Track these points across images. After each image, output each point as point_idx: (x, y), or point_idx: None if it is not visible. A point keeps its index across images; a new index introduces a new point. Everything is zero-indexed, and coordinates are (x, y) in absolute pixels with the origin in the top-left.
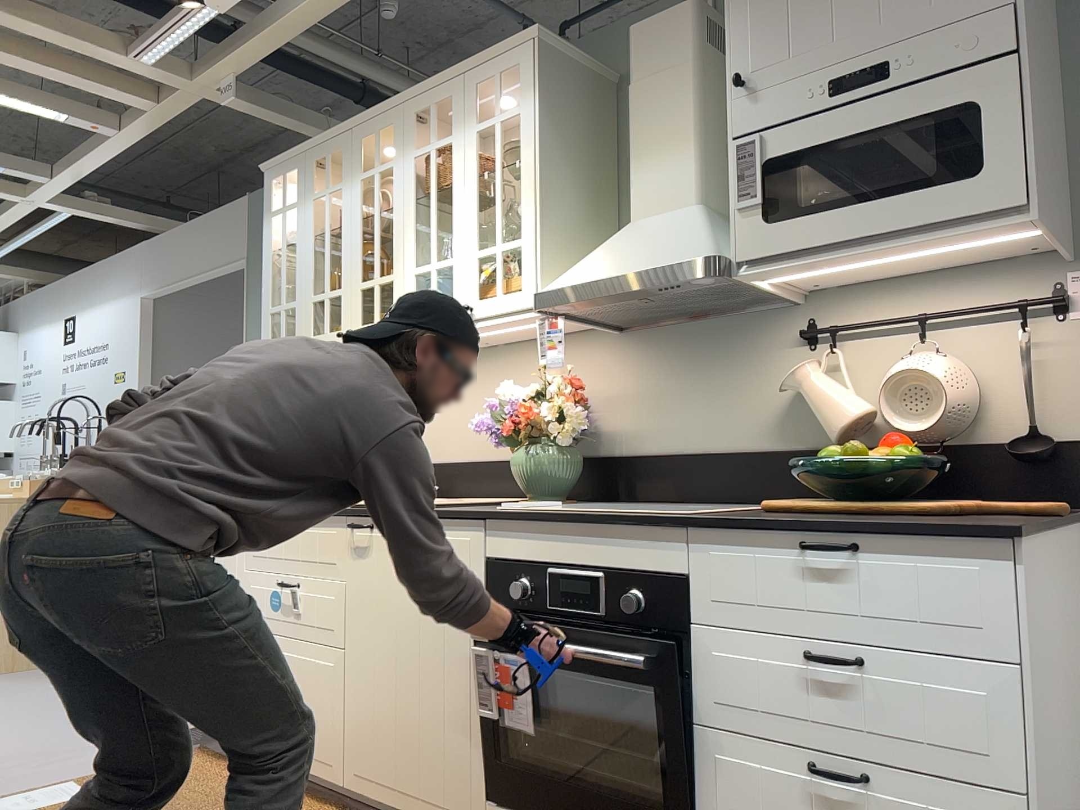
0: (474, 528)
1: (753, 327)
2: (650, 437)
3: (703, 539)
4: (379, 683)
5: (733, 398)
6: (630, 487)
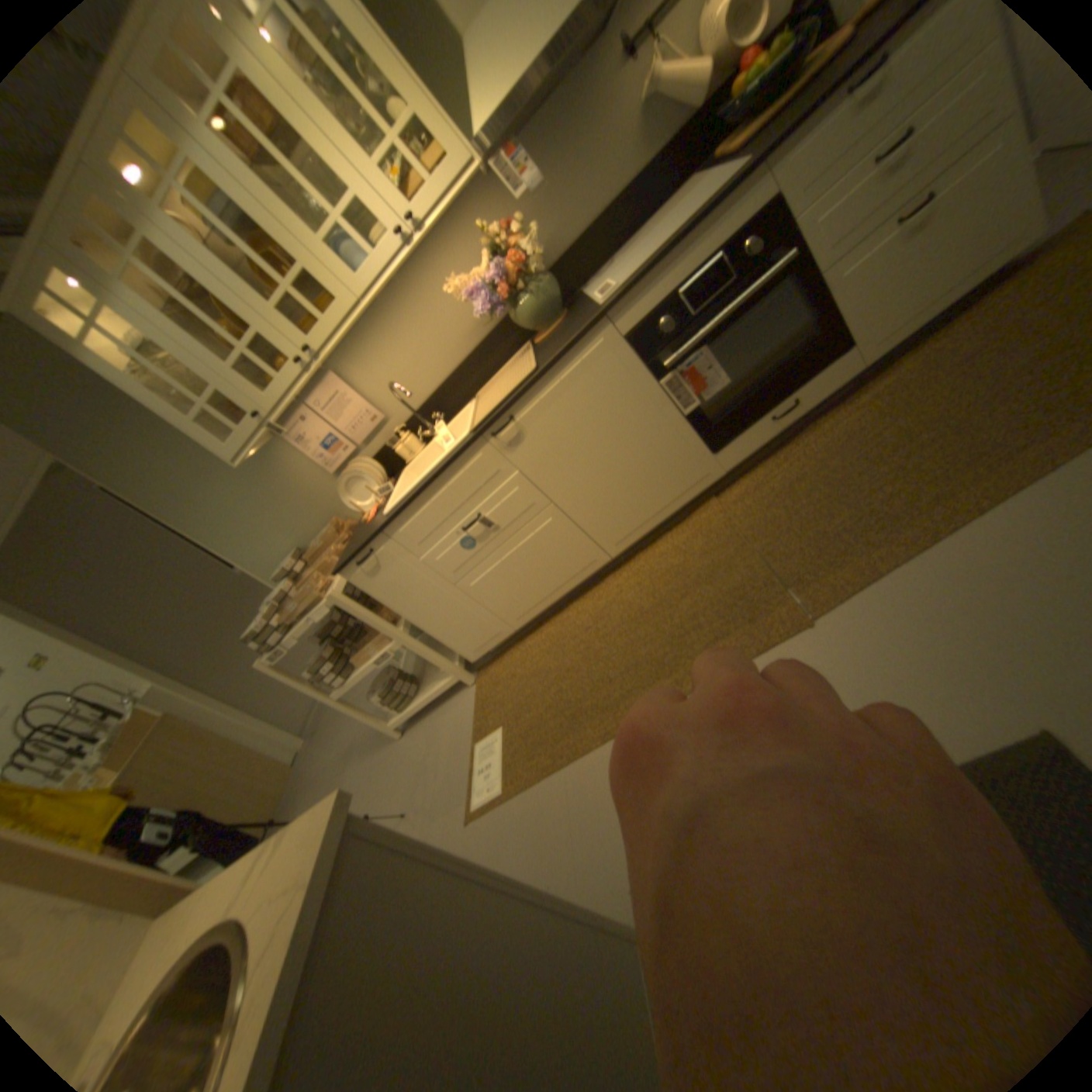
0: (603, 326)
1: (586, 76)
2: (567, 229)
3: (781, 154)
4: (597, 485)
5: (605, 146)
6: (578, 273)
